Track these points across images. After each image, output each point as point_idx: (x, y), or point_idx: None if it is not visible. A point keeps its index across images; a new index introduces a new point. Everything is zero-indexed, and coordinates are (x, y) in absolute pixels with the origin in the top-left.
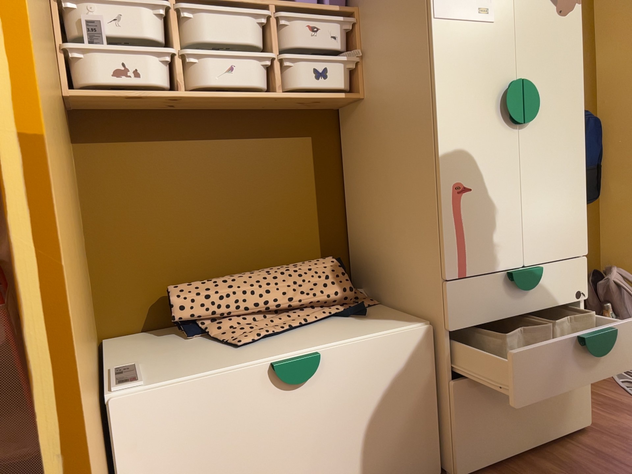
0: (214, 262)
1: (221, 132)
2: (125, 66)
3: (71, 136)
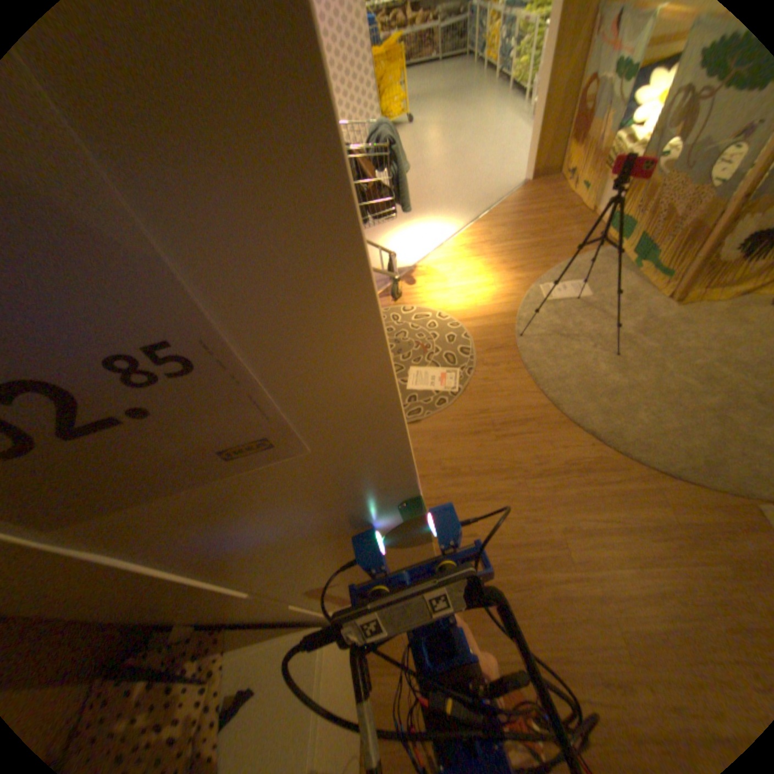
0: None
1: None
2: None
3: None
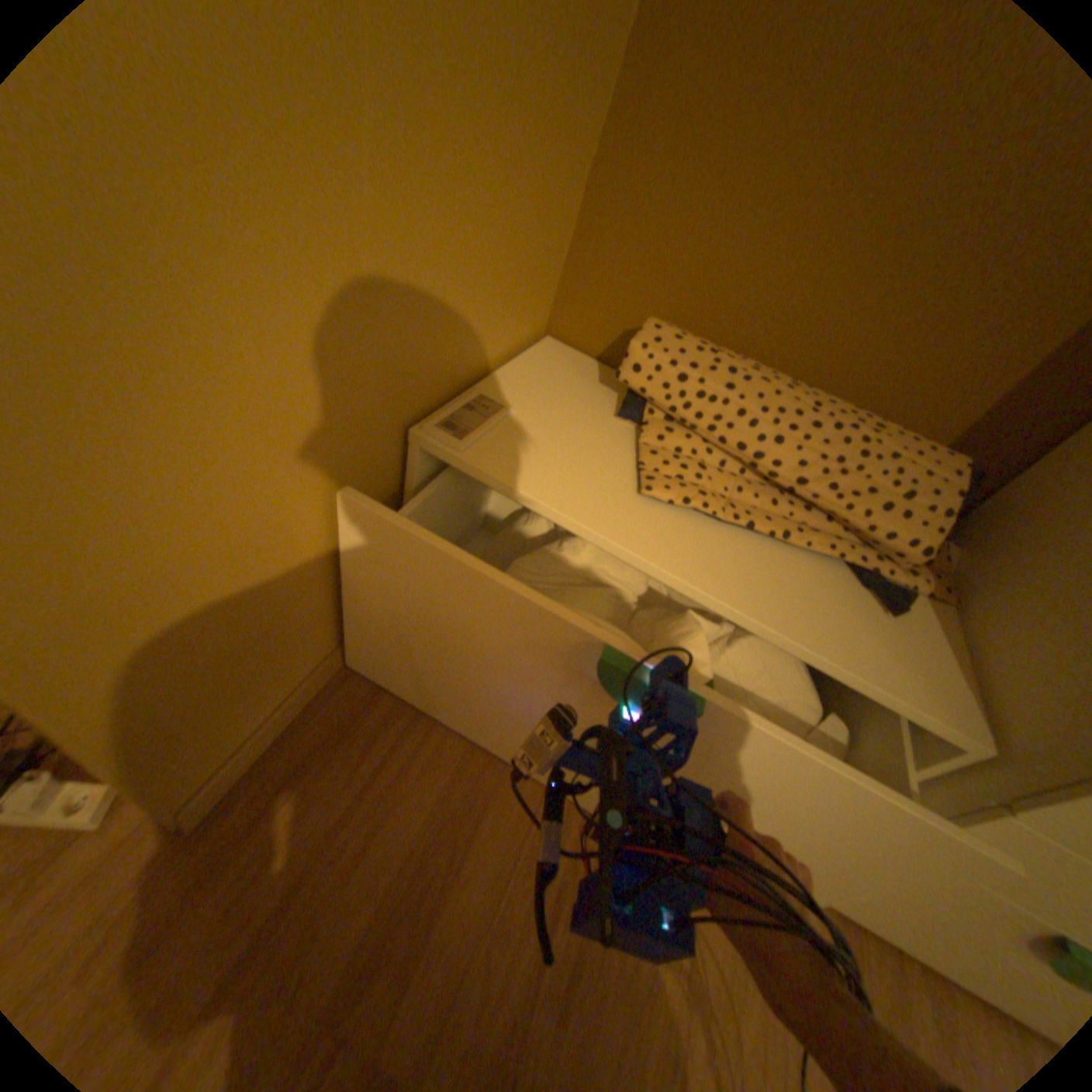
0: (761, 320)
1: None
2: None
3: None
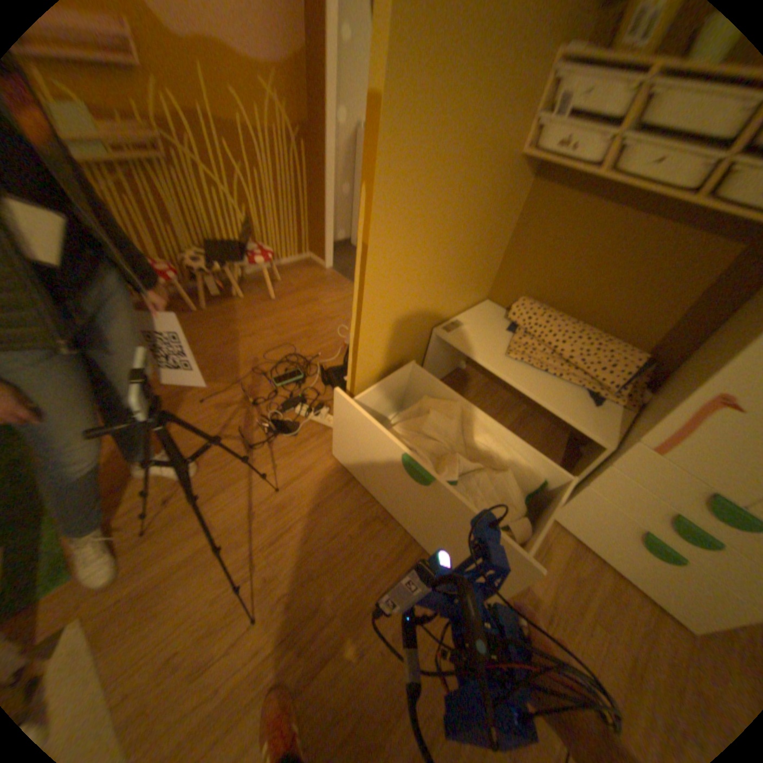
0: (568, 299)
1: (646, 204)
2: (573, 136)
3: (536, 171)
